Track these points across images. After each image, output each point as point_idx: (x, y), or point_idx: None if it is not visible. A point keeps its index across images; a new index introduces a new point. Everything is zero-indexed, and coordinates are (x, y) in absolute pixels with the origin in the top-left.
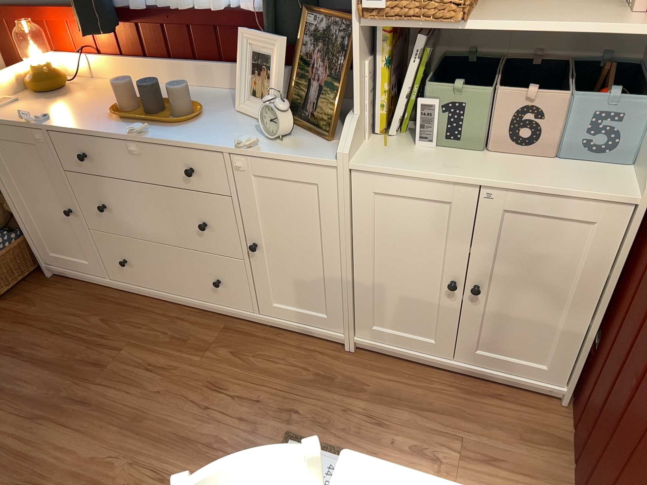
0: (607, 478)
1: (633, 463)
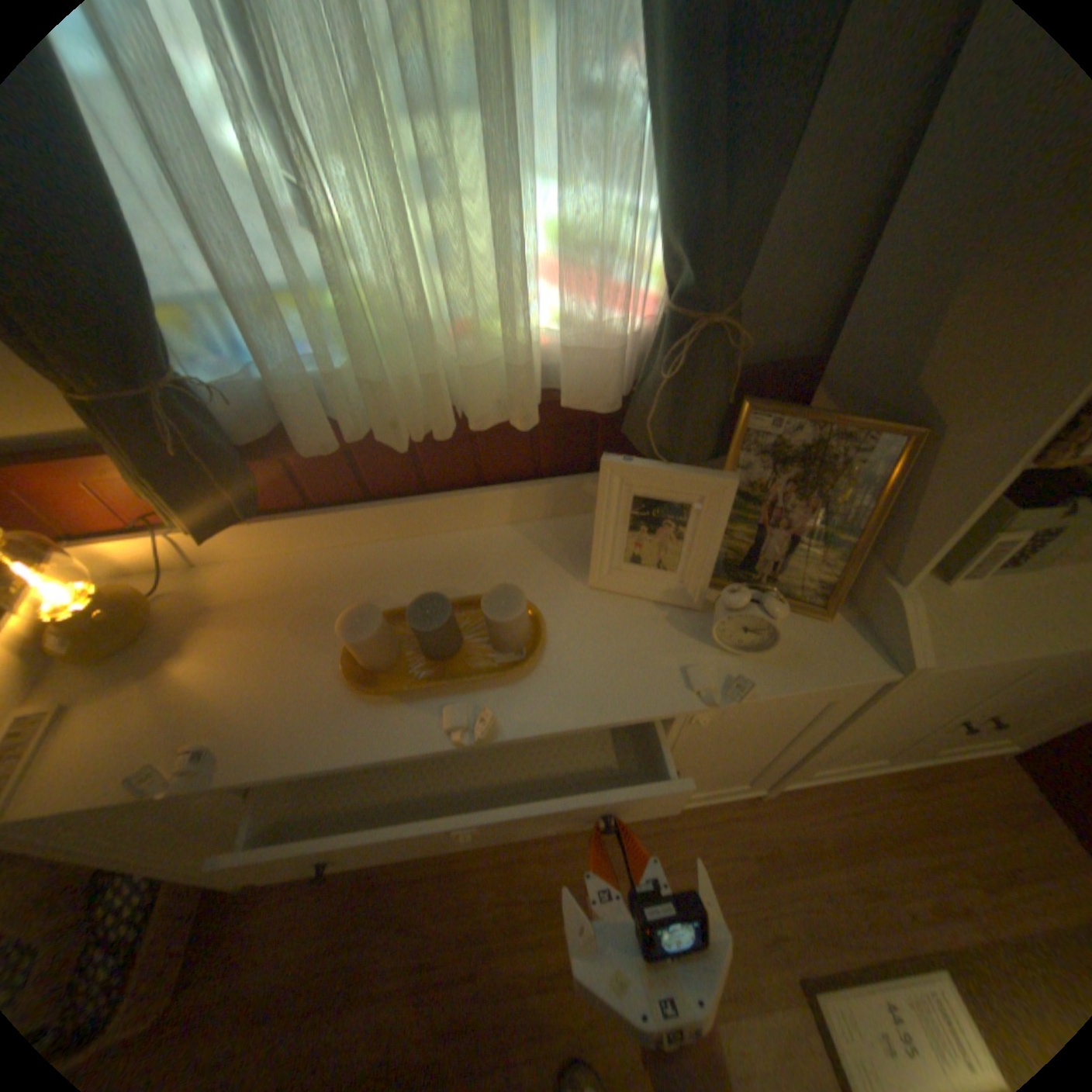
0: None
1: None
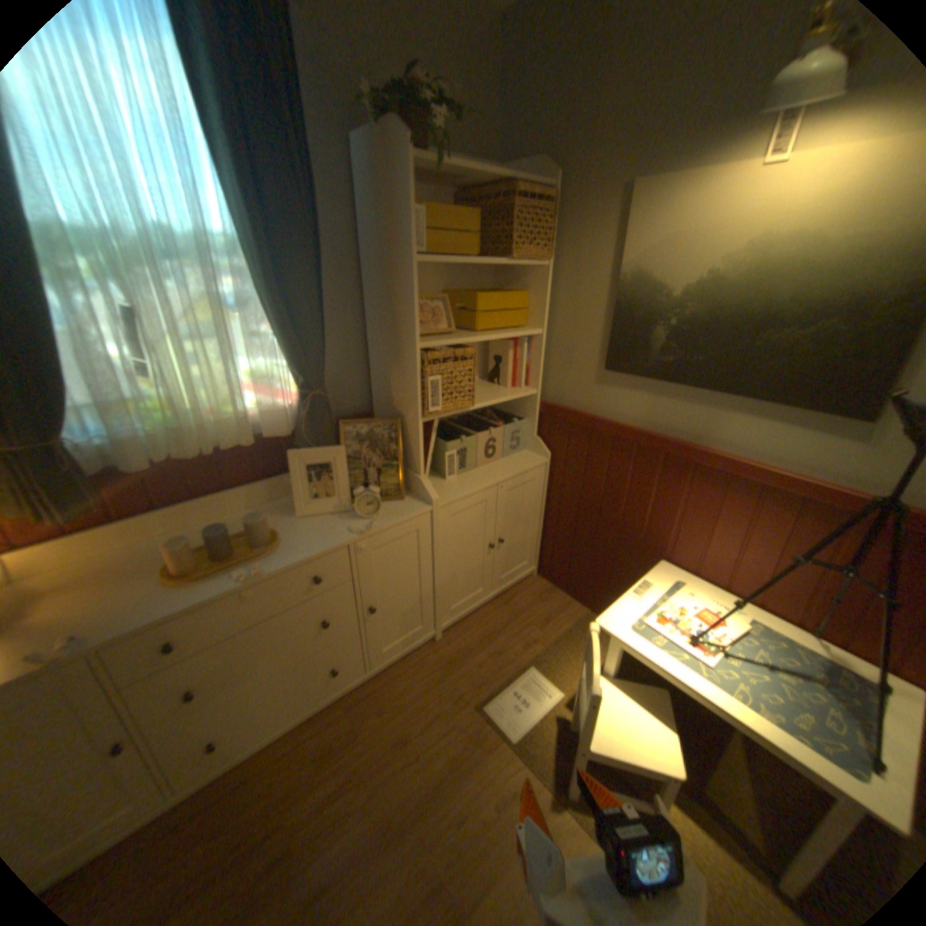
0: (607, 573)
1: (624, 552)
